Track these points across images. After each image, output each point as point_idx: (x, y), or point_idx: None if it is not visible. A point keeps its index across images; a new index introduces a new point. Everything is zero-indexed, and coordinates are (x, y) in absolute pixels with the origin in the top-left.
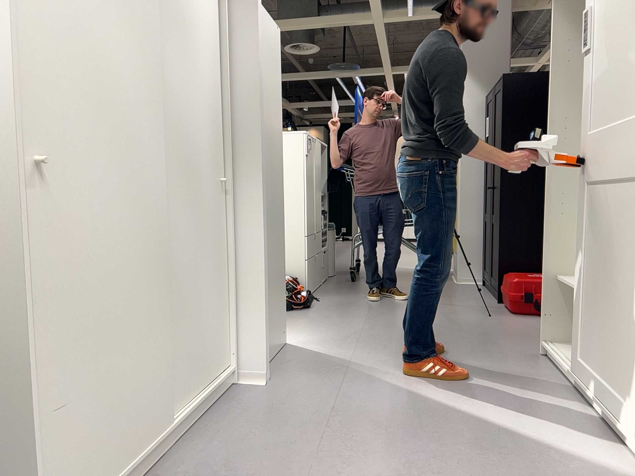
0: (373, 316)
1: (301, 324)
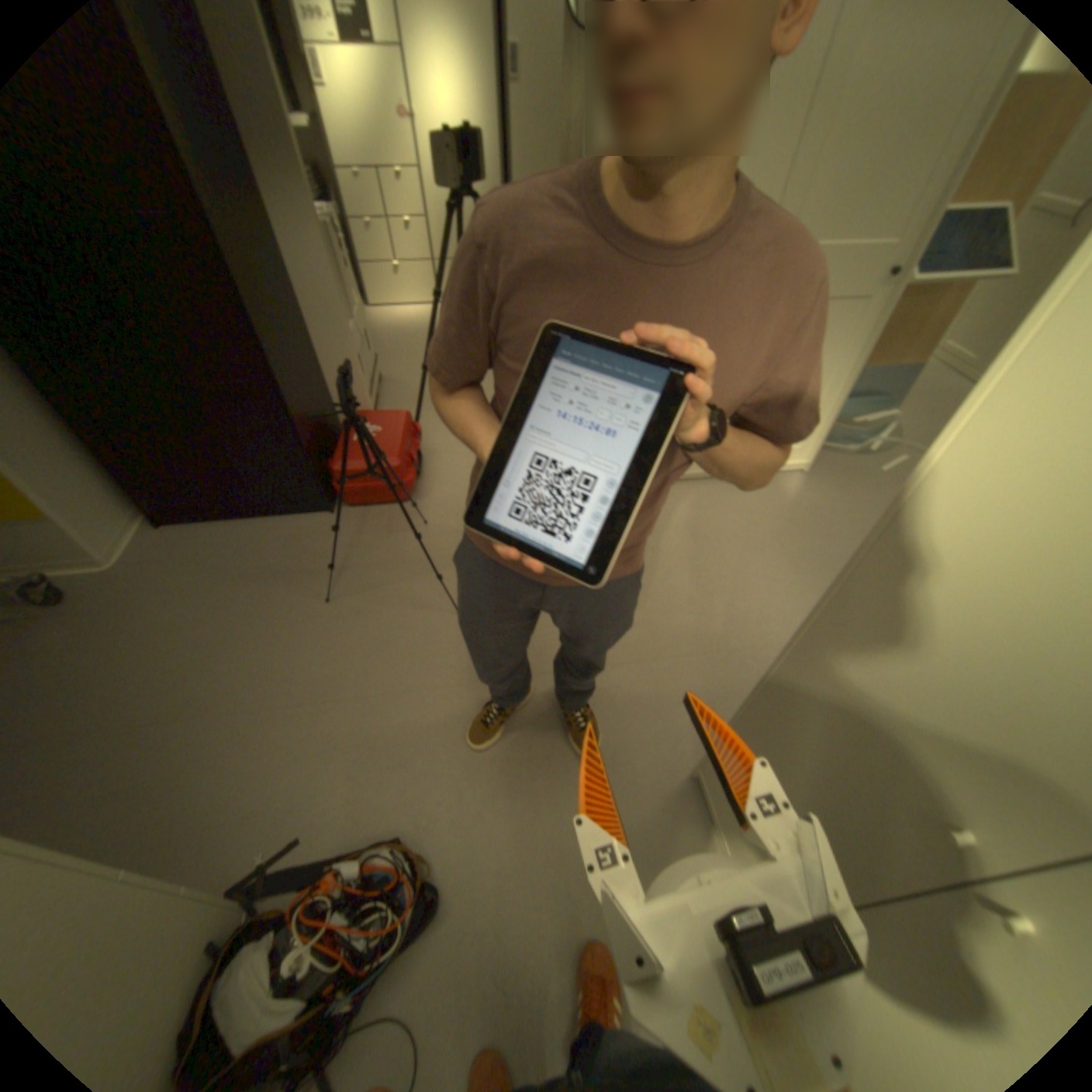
0: (456, 676)
1: (554, 801)
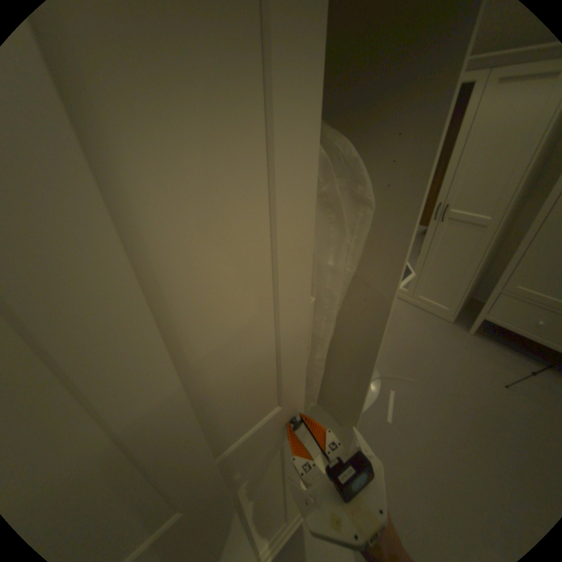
0: None
1: None
